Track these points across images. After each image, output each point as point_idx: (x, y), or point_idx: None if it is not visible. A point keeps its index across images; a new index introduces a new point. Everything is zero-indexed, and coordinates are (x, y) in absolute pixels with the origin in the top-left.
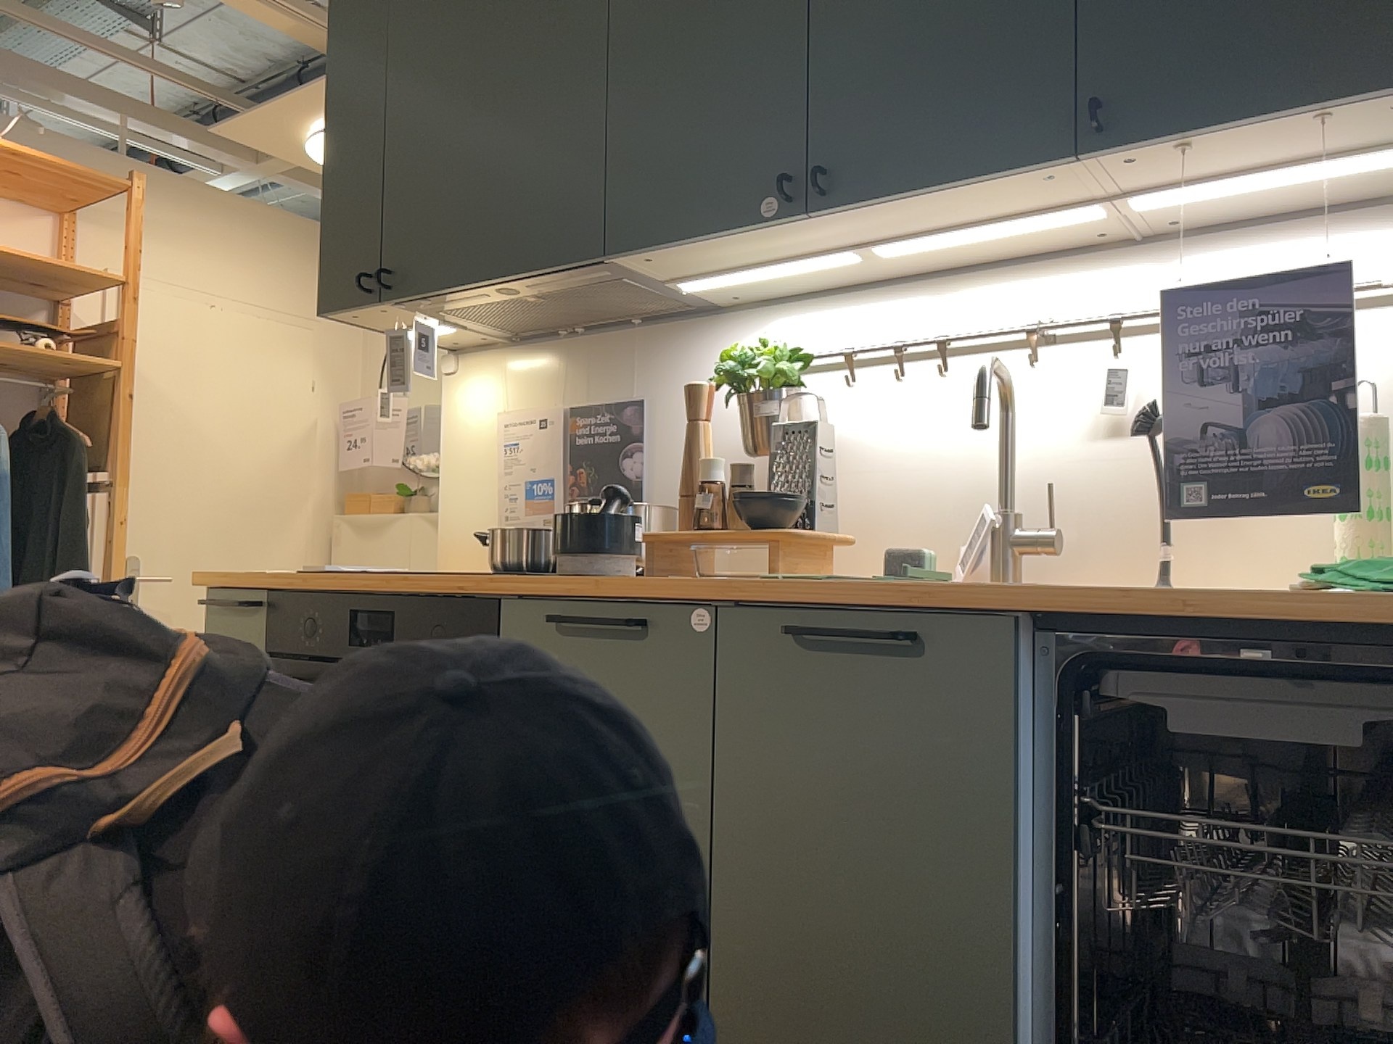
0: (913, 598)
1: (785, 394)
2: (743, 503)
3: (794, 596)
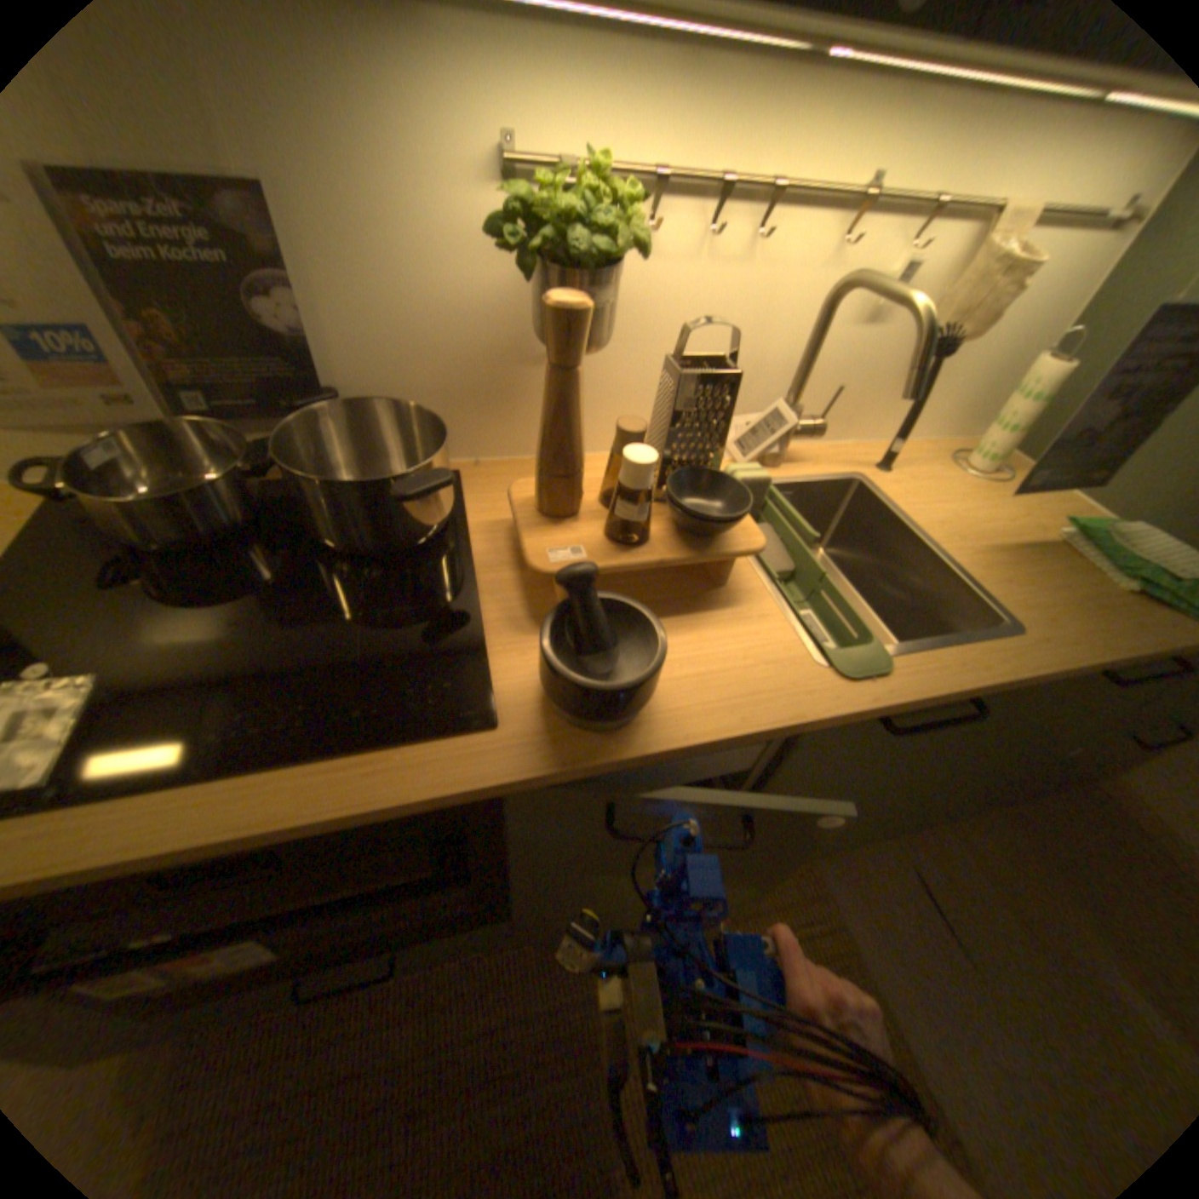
0: (997, 687)
1: (614, 267)
2: (671, 502)
3: (906, 708)
